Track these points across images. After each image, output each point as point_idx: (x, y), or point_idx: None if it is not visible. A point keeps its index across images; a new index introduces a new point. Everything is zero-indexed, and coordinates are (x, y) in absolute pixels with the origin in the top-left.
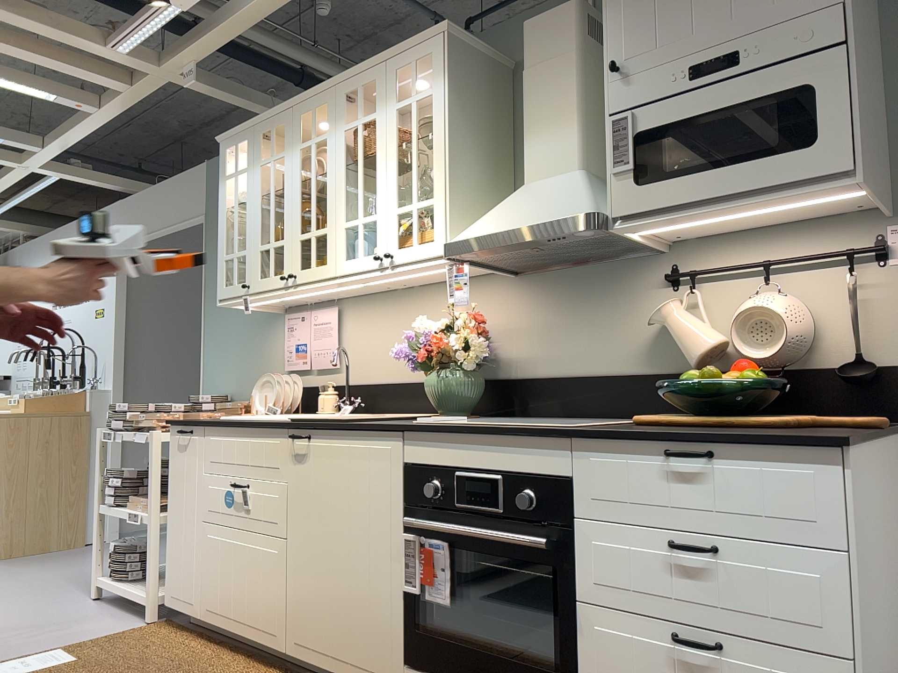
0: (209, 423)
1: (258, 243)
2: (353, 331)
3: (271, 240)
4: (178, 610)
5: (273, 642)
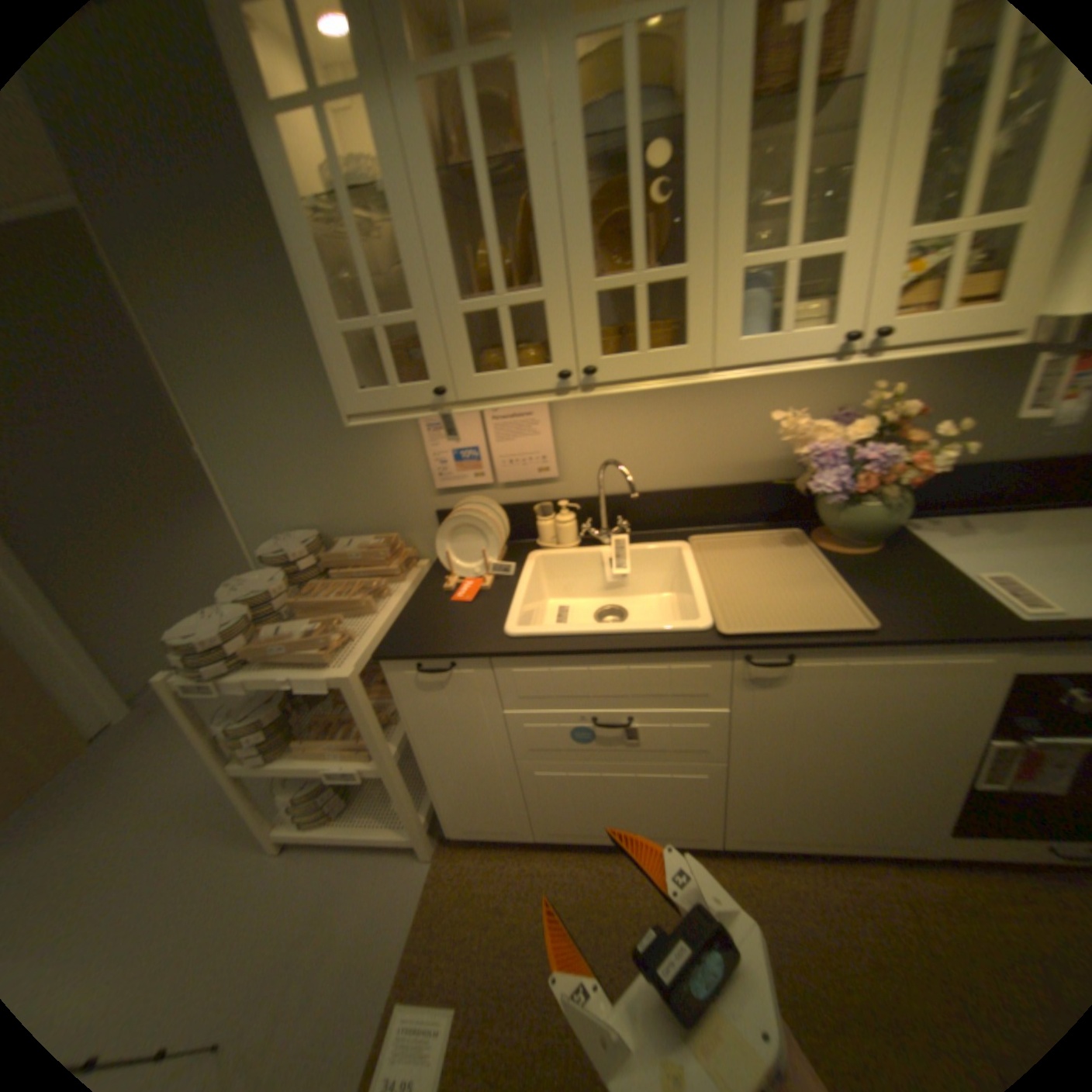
0: (513, 654)
1: (455, 294)
2: (581, 423)
3: (502, 287)
4: (483, 840)
5: (701, 845)
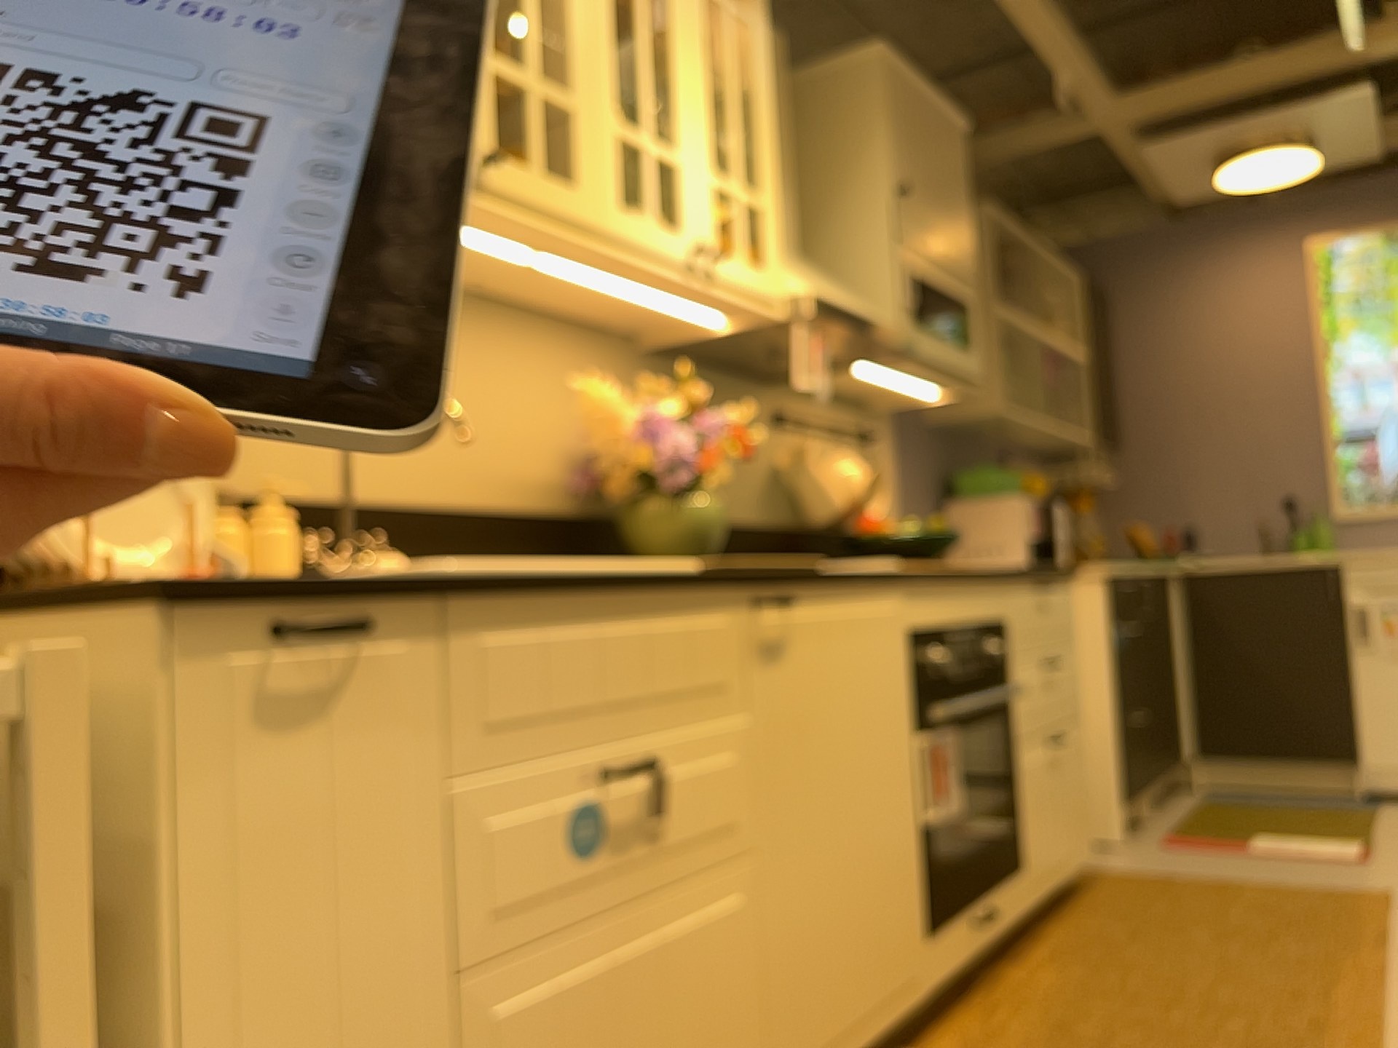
0: (492, 580)
1: None
2: None
3: None
4: None
5: None
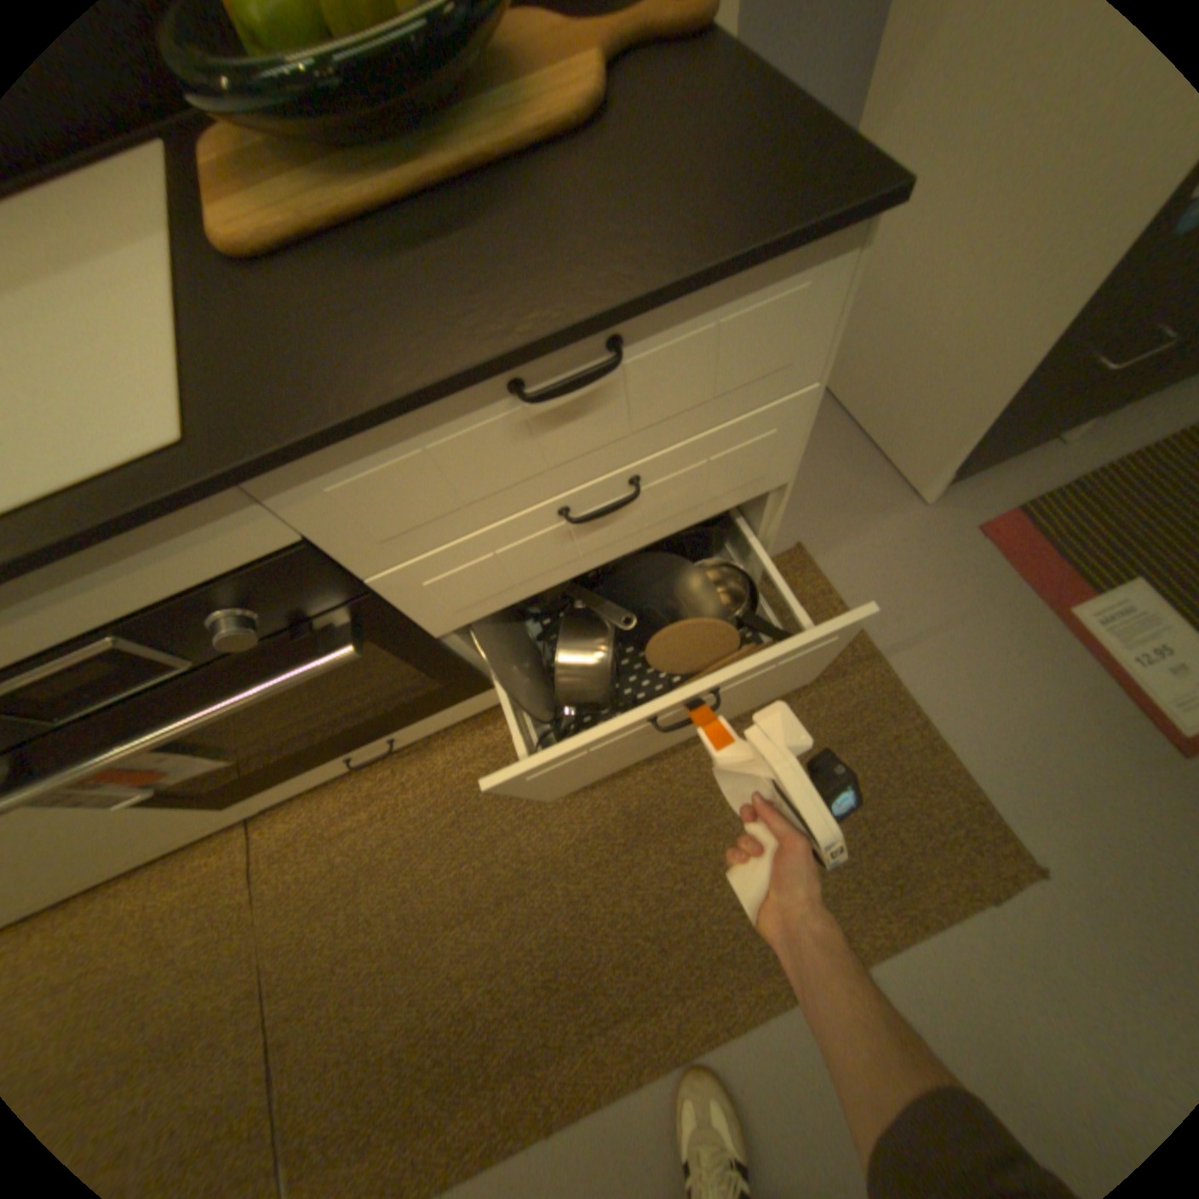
0: None
1: None
2: None
3: None
4: None
5: None
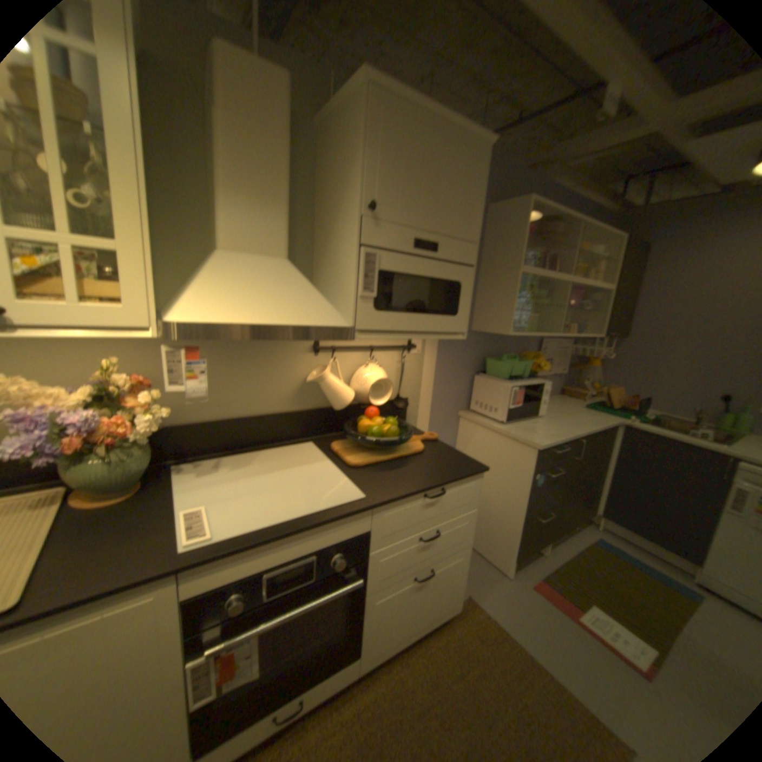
0: None
1: None
2: None
3: None
4: None
5: None
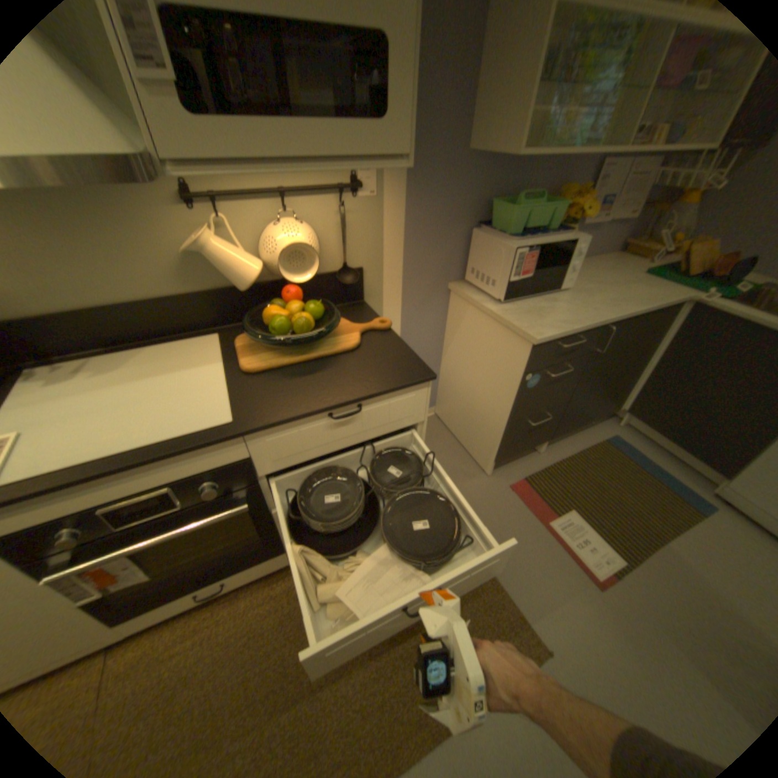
0: None
1: None
2: None
3: None
4: None
5: None
